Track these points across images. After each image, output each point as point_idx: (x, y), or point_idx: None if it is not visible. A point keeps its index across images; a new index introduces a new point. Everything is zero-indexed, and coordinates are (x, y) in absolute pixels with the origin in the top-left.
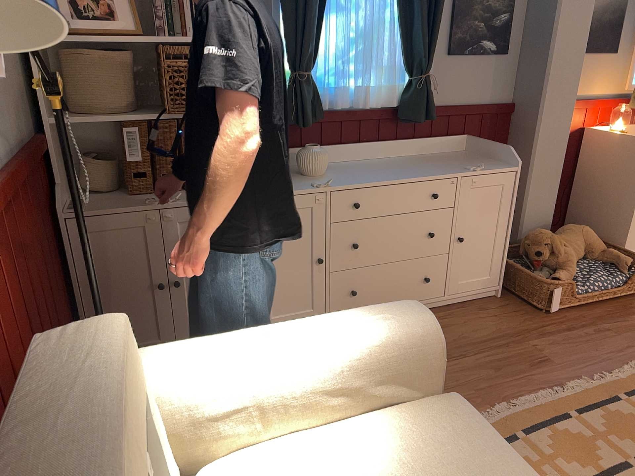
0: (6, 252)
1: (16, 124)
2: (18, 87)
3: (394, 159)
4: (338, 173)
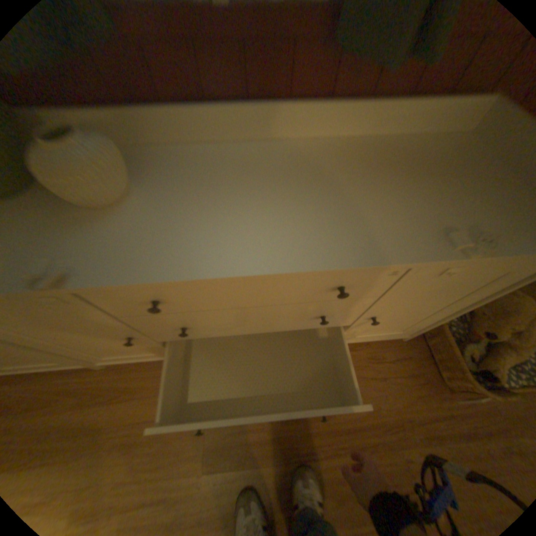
0: None
1: None
2: None
3: (310, 149)
4: (153, 200)
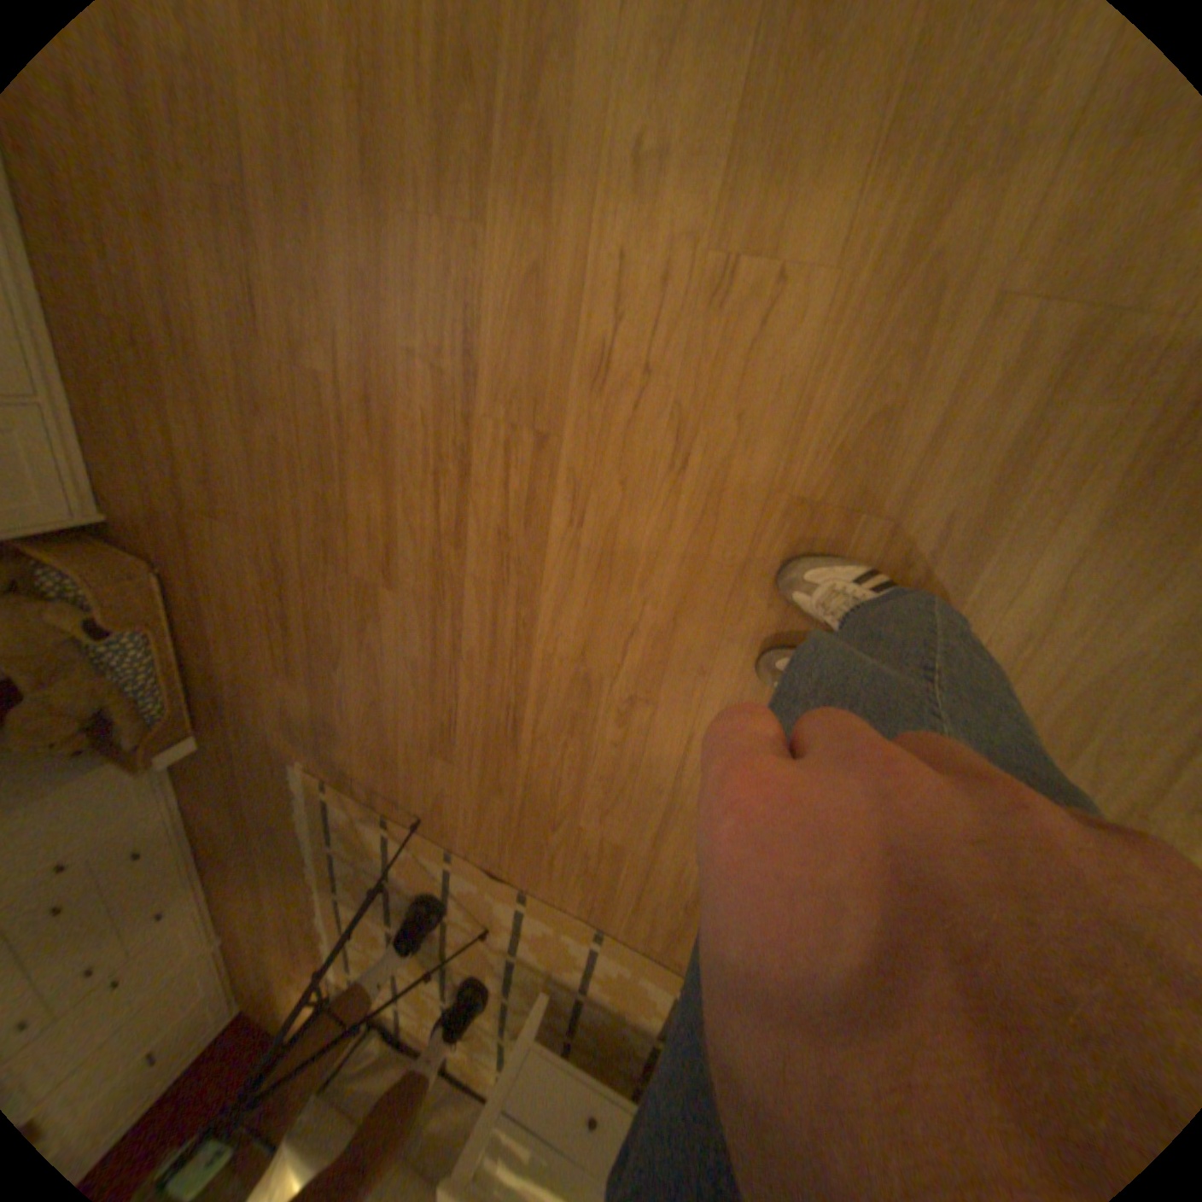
0: None
1: None
2: None
3: None
4: None
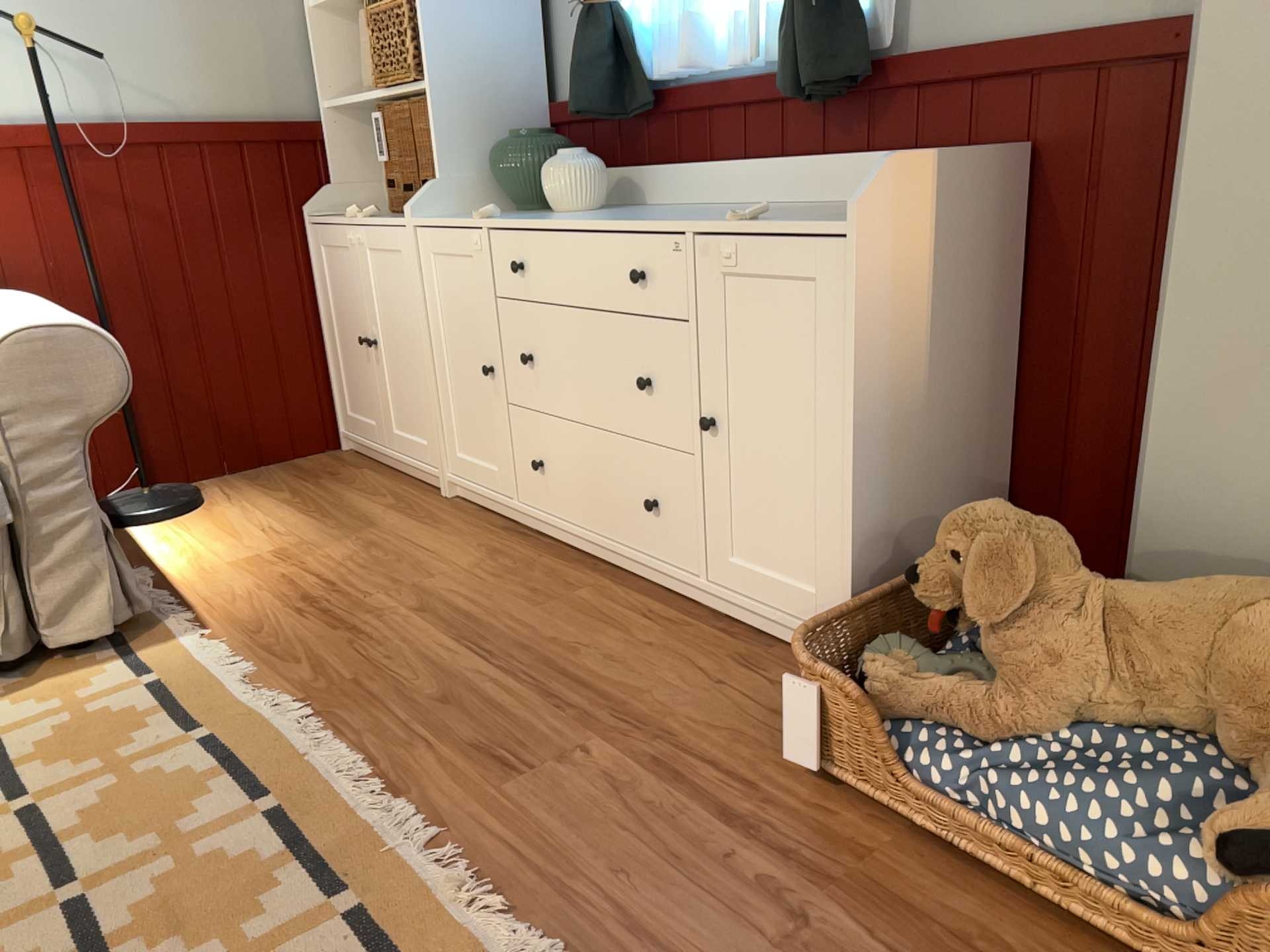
0: (80, 198)
1: (233, 99)
2: (278, 63)
3: (770, 206)
4: (591, 213)
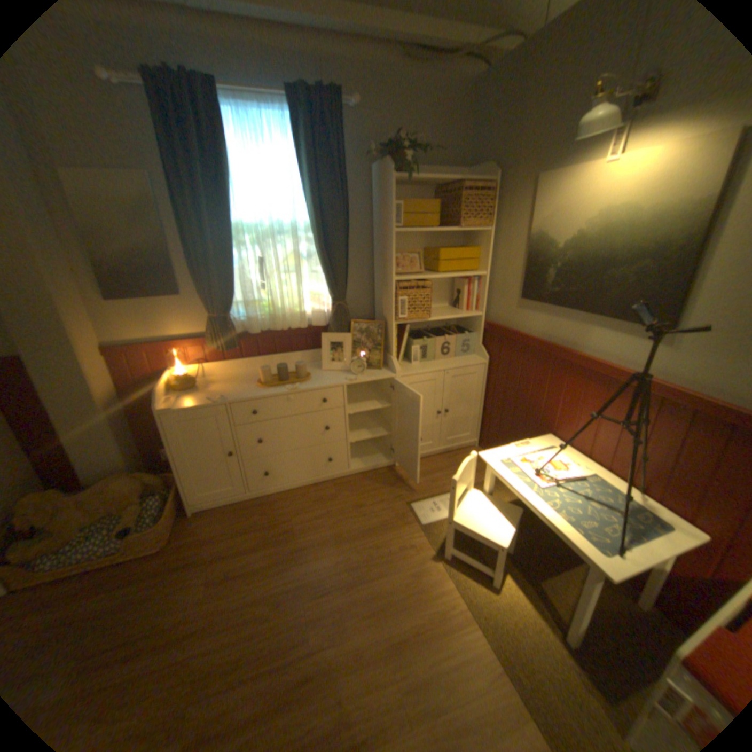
0: None
1: None
2: None
3: None
4: None
